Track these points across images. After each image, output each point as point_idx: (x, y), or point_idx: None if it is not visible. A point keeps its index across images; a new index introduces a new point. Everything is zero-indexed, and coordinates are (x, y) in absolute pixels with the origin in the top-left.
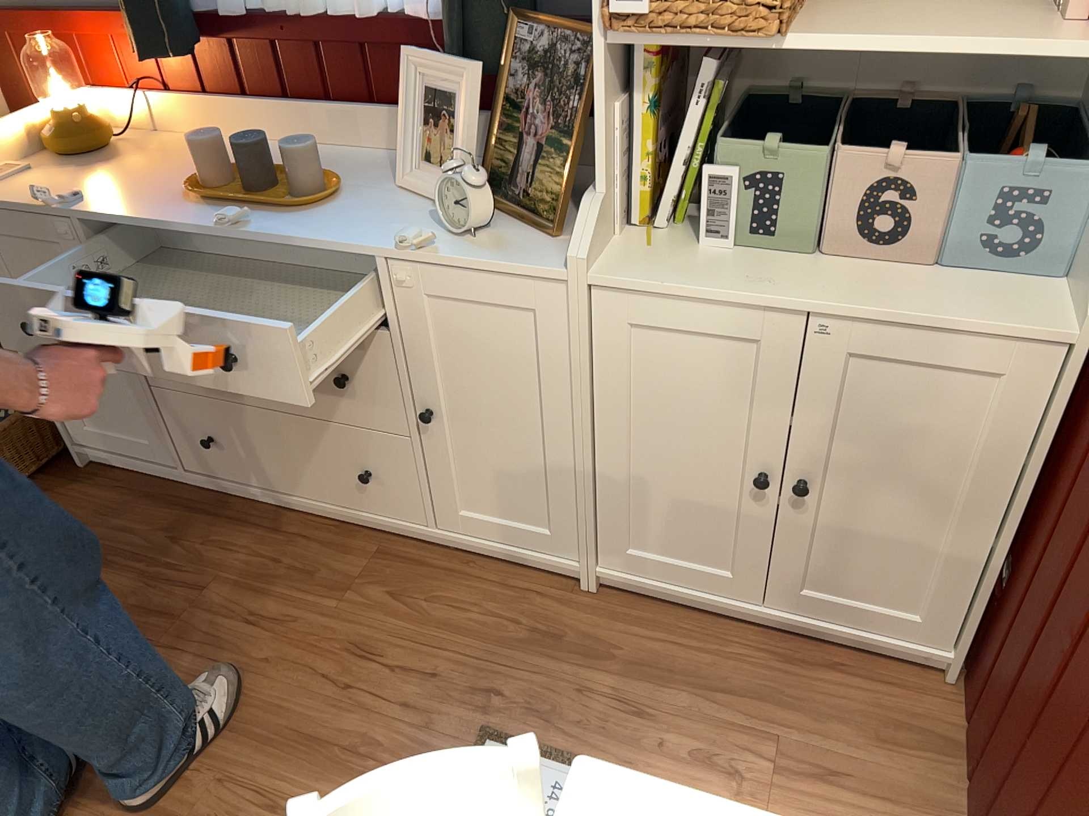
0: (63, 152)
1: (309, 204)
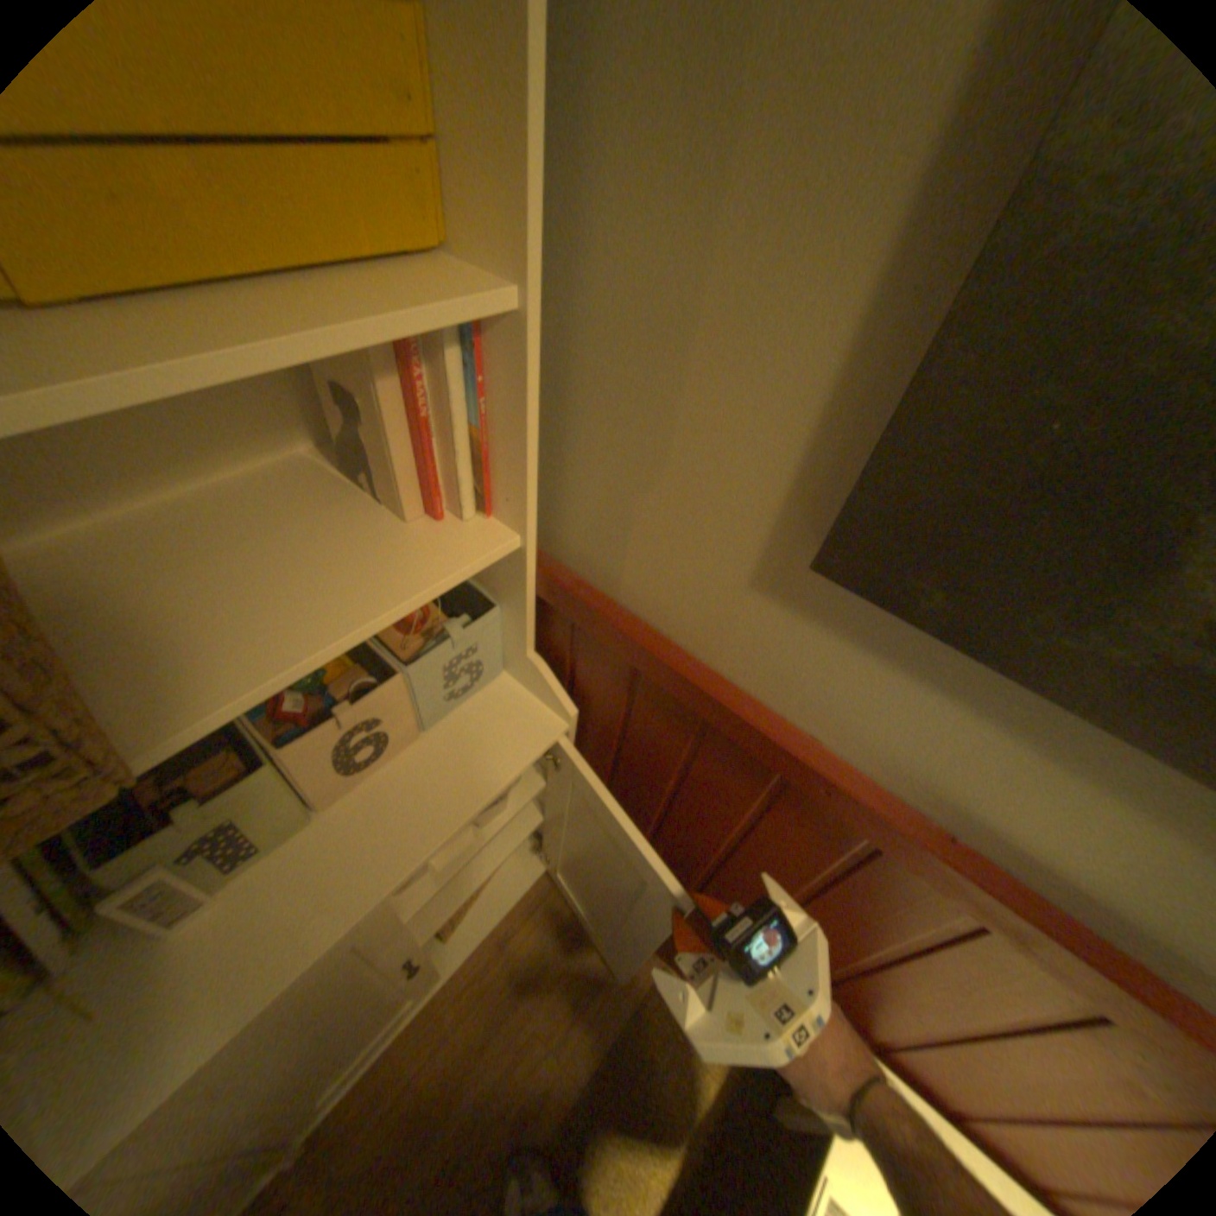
0: None
1: None
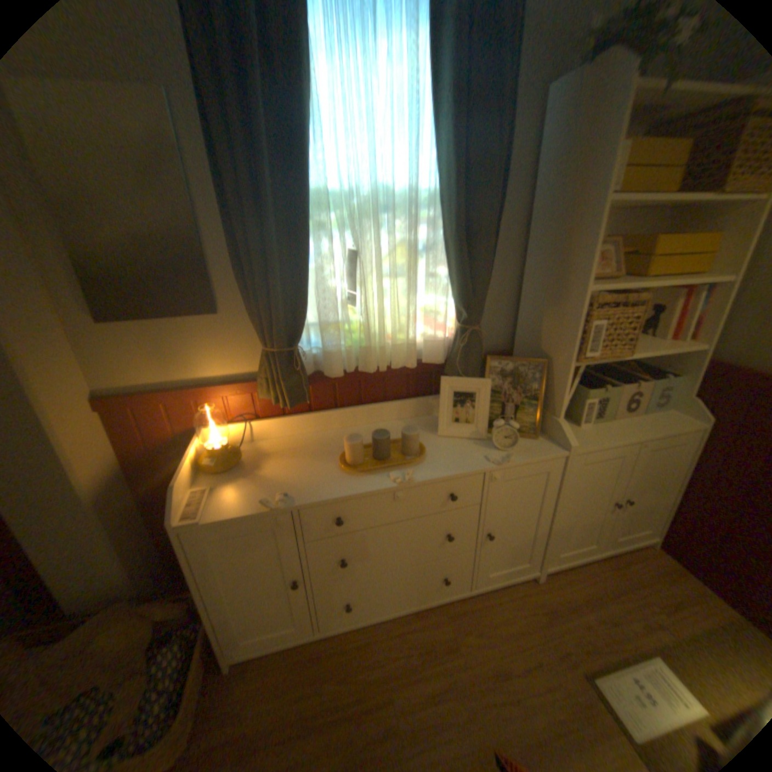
0: (217, 470)
1: (423, 456)
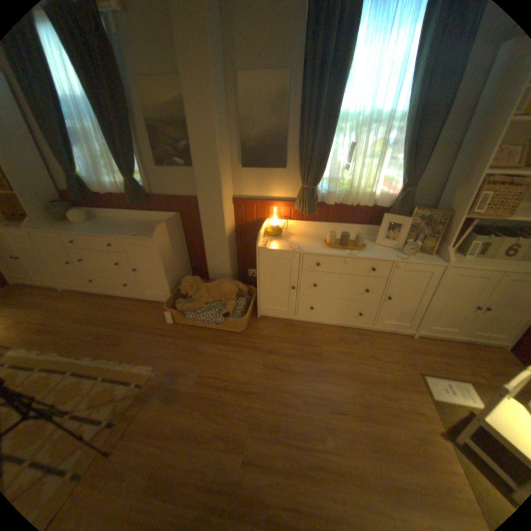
0: (273, 234)
1: (363, 248)
